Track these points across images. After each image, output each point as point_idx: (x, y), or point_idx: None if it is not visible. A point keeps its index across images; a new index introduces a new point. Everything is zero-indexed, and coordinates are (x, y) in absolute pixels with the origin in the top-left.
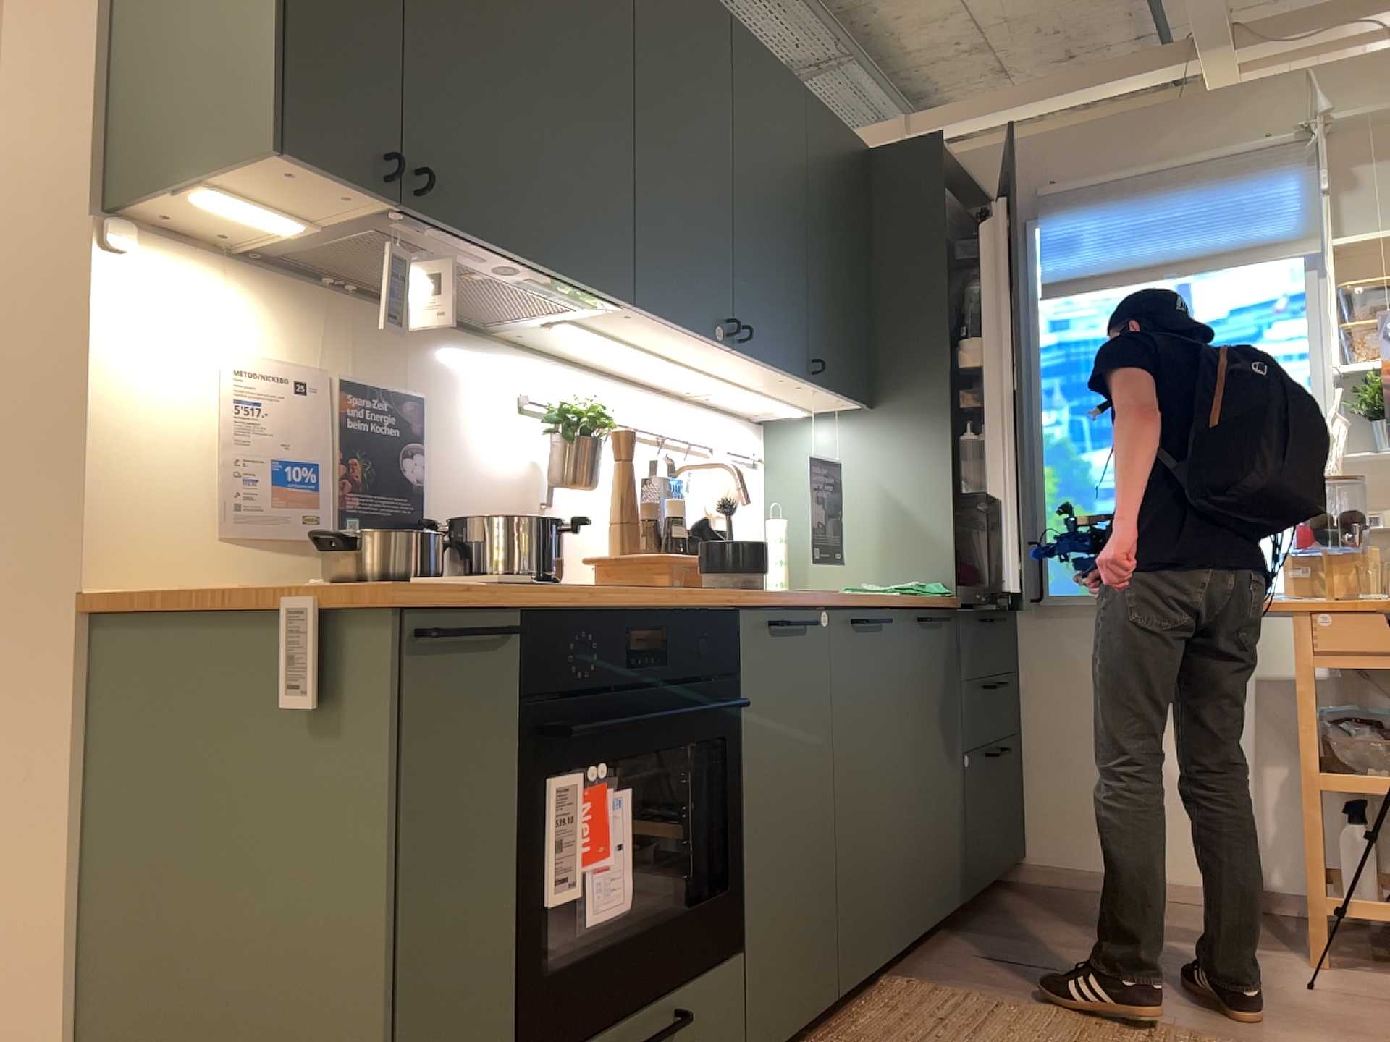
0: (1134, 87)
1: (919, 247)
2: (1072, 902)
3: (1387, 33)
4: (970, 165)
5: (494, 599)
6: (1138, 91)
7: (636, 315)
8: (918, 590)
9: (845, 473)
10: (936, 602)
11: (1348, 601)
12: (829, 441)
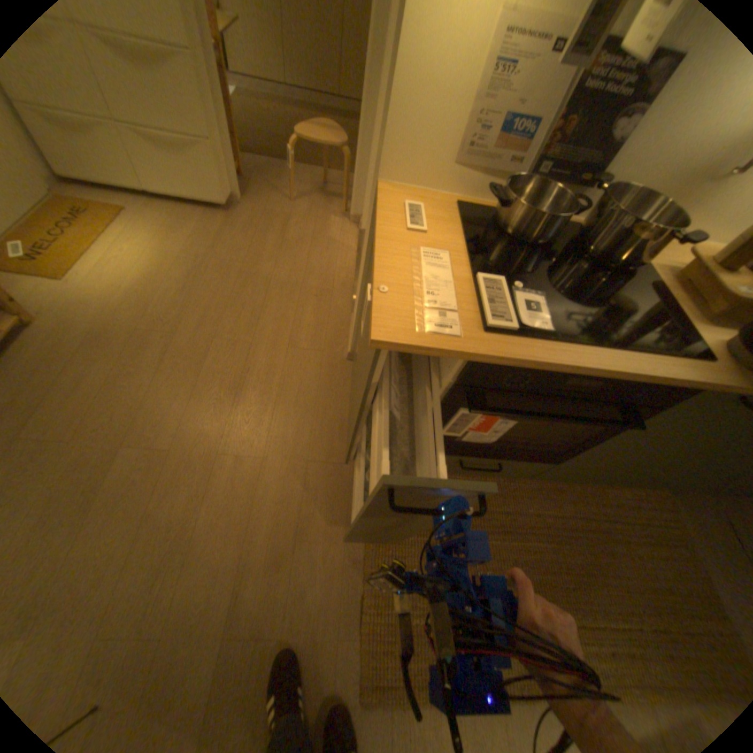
0: None
1: None
2: None
3: None
4: None
5: (452, 355)
6: None
7: None
8: None
9: None
10: None
11: None
12: None
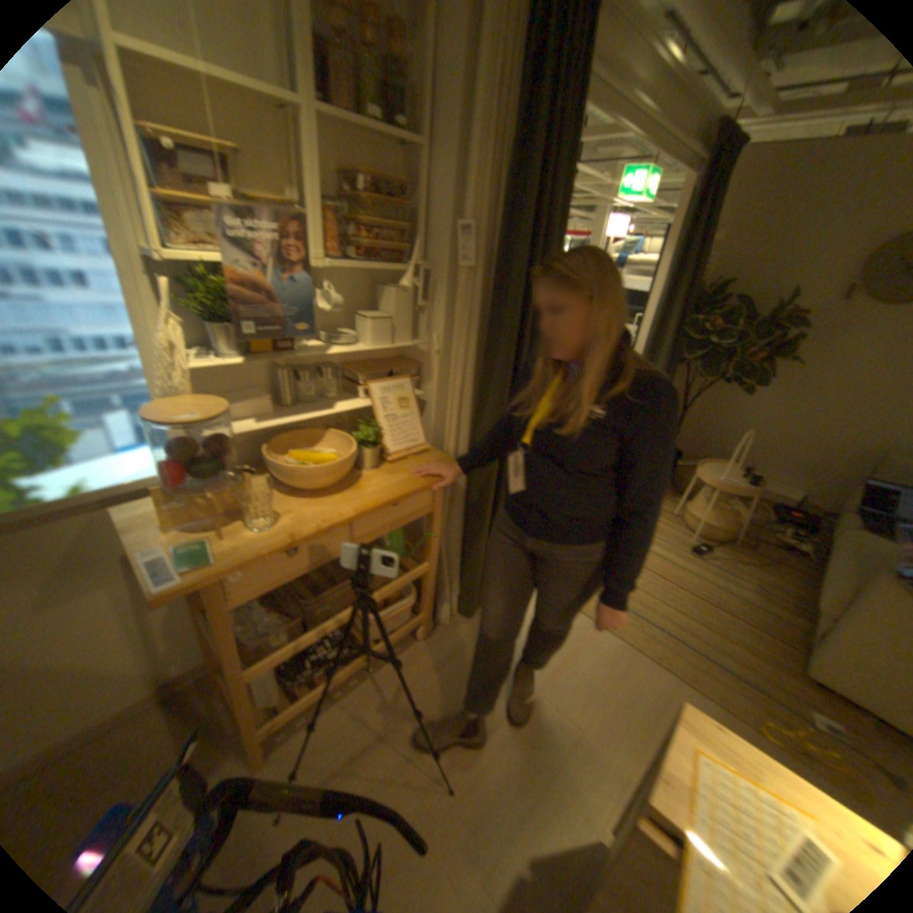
0: None
1: None
2: None
3: None
4: None
5: None
6: None
7: None
8: None
9: None
10: None
11: (249, 545)
12: None
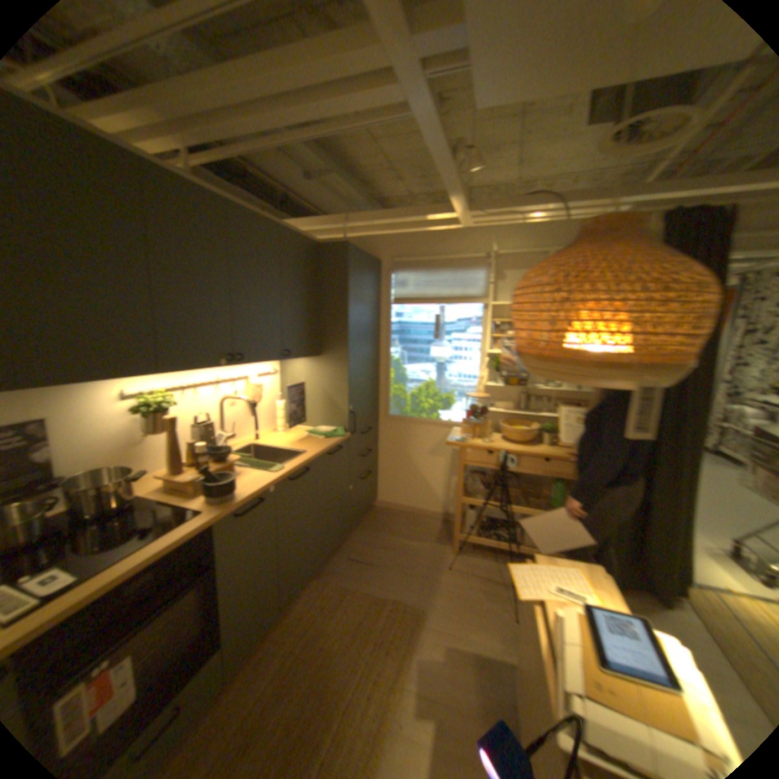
0: (434, 218)
1: (338, 292)
2: (388, 520)
3: (524, 217)
4: (370, 242)
5: None
6: (436, 220)
7: (166, 372)
8: (331, 436)
9: (309, 380)
10: (337, 441)
11: (478, 444)
12: (303, 367)
